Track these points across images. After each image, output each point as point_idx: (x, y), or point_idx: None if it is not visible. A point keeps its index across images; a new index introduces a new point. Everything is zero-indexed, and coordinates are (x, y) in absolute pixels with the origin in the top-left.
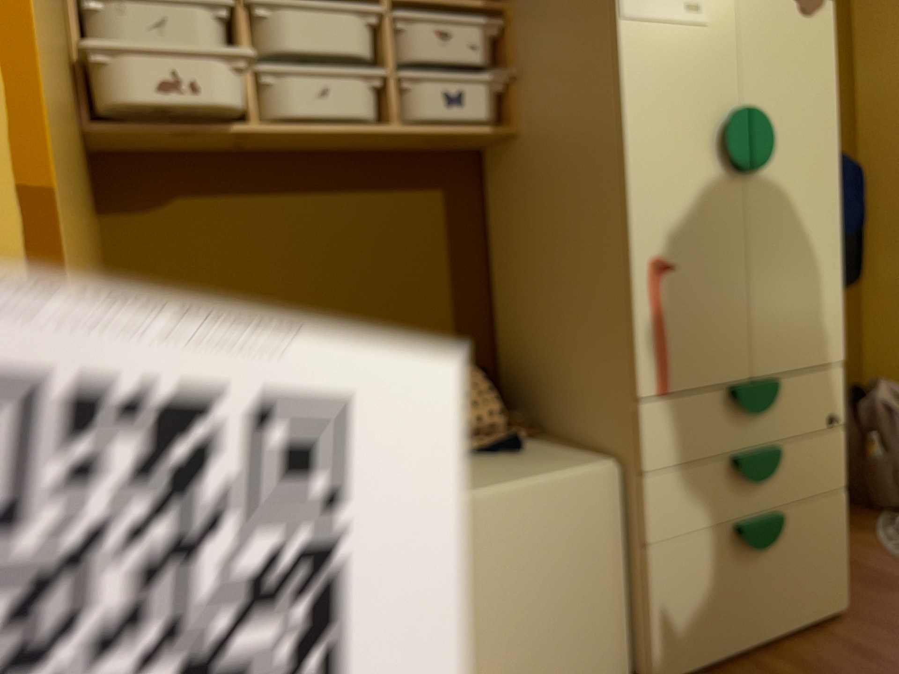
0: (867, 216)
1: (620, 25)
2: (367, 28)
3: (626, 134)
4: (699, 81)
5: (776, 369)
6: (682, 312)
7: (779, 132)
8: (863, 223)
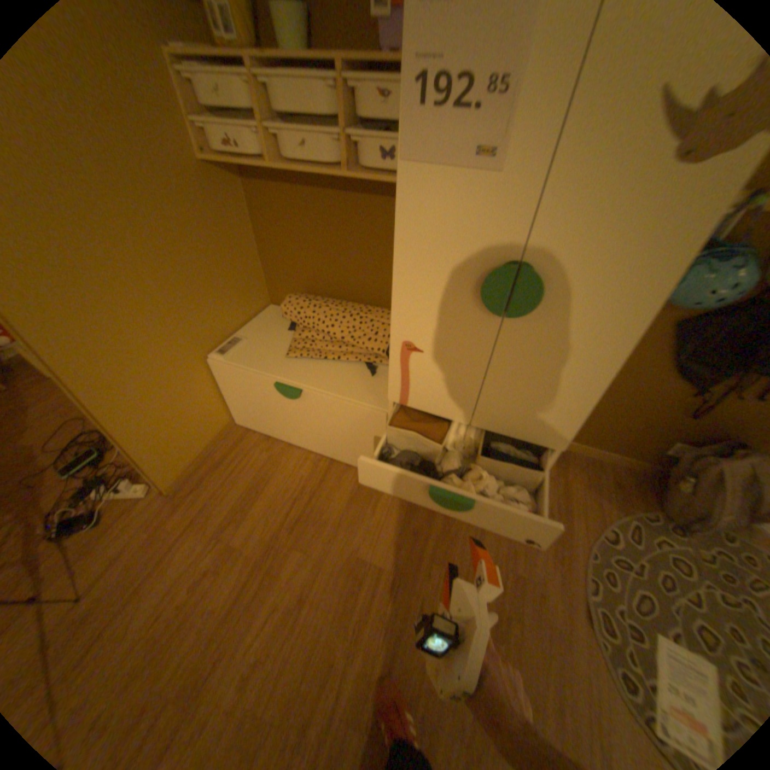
0: None
1: (400, 168)
2: (329, 89)
3: (396, 260)
4: (473, 230)
5: (491, 429)
6: (422, 375)
7: (561, 291)
8: None
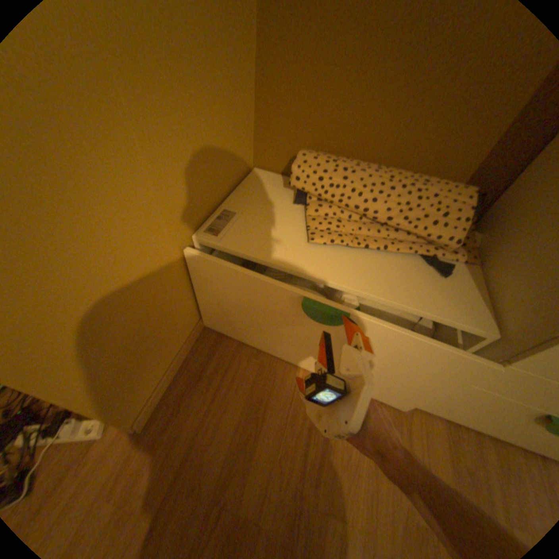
0: None
1: None
2: None
3: None
4: None
5: None
6: None
7: None
8: None
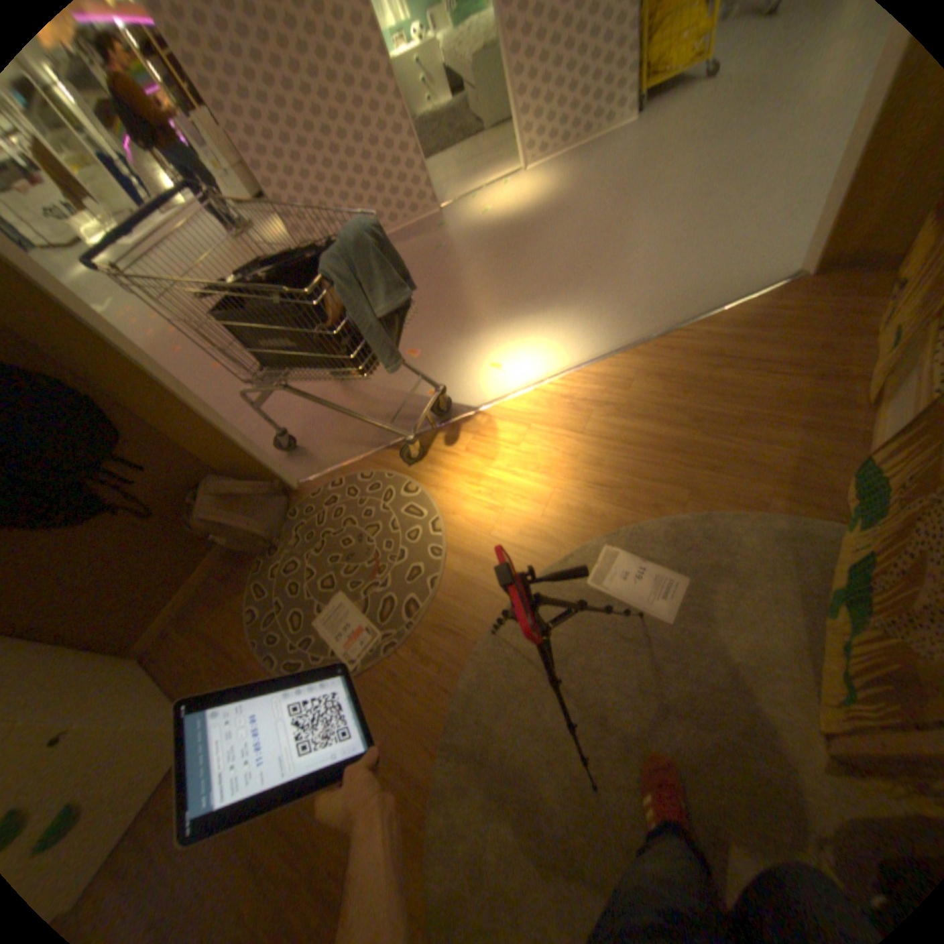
0: (75, 395)
1: None
2: None
3: None
4: None
5: None
6: None
7: None
8: (77, 401)
